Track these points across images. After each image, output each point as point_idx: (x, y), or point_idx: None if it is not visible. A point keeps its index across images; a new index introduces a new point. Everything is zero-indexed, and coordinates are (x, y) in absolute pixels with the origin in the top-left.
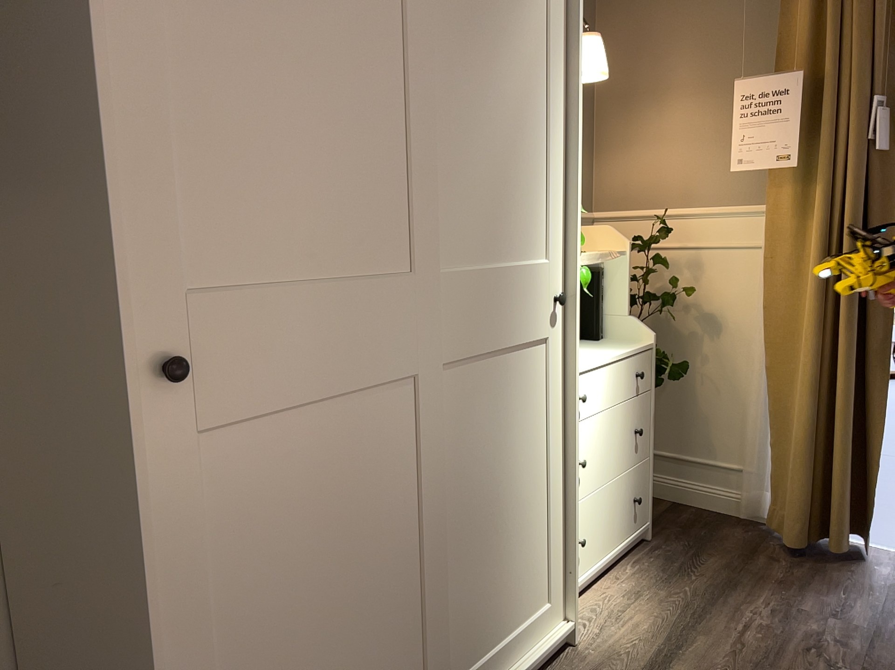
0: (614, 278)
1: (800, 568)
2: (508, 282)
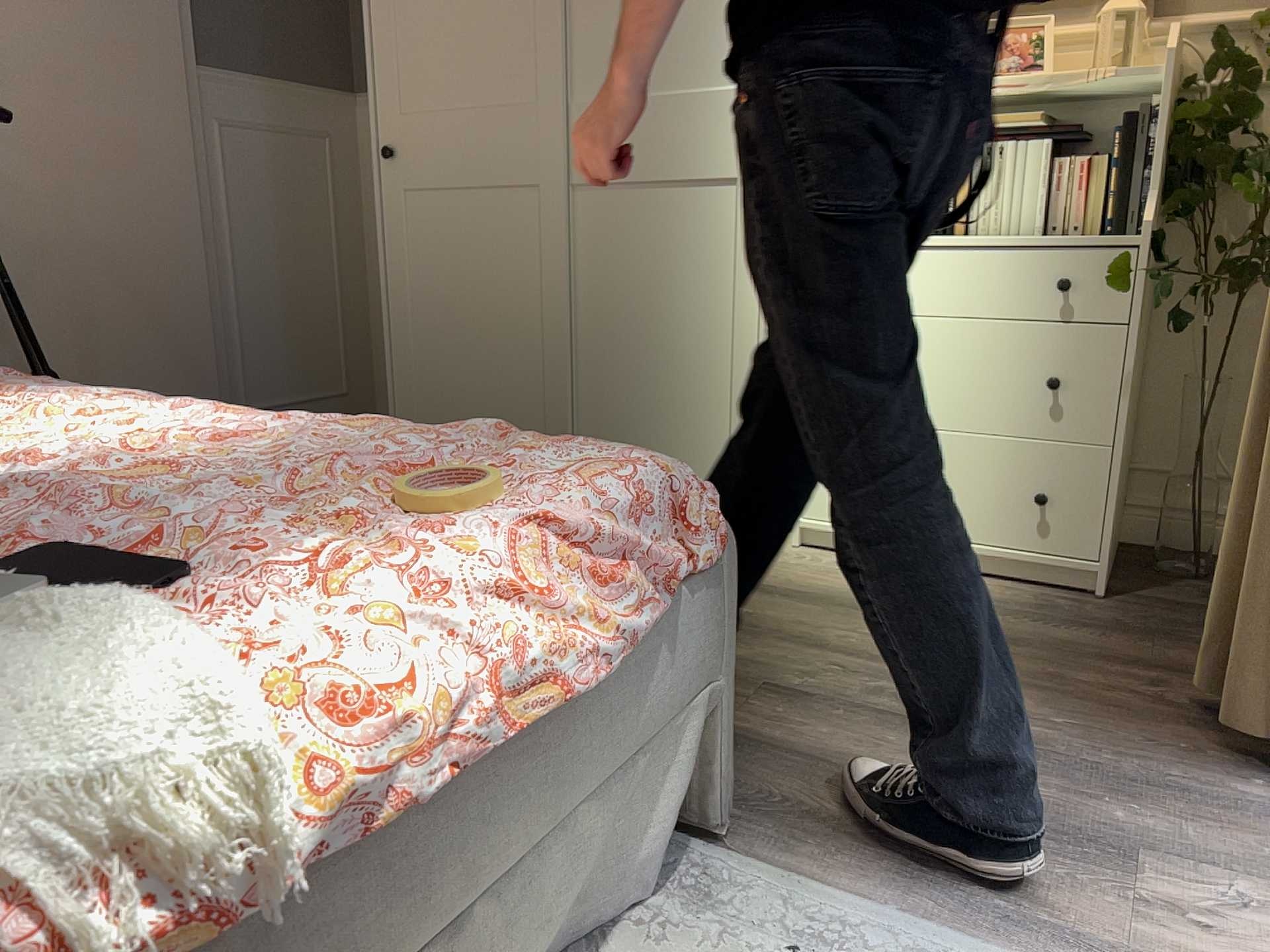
0: (1160, 122)
1: (1153, 709)
2: (664, 113)
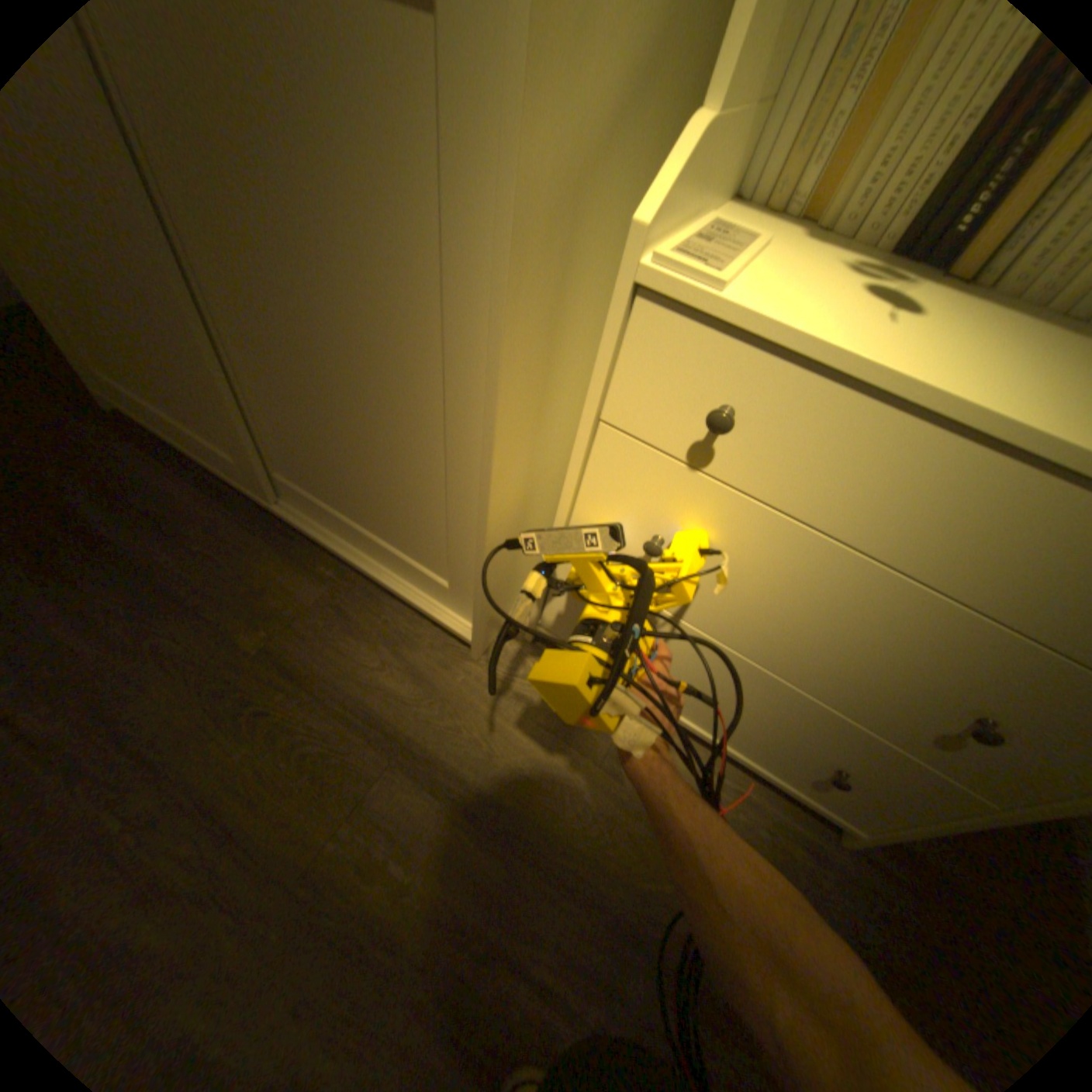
0: None
1: None
2: None
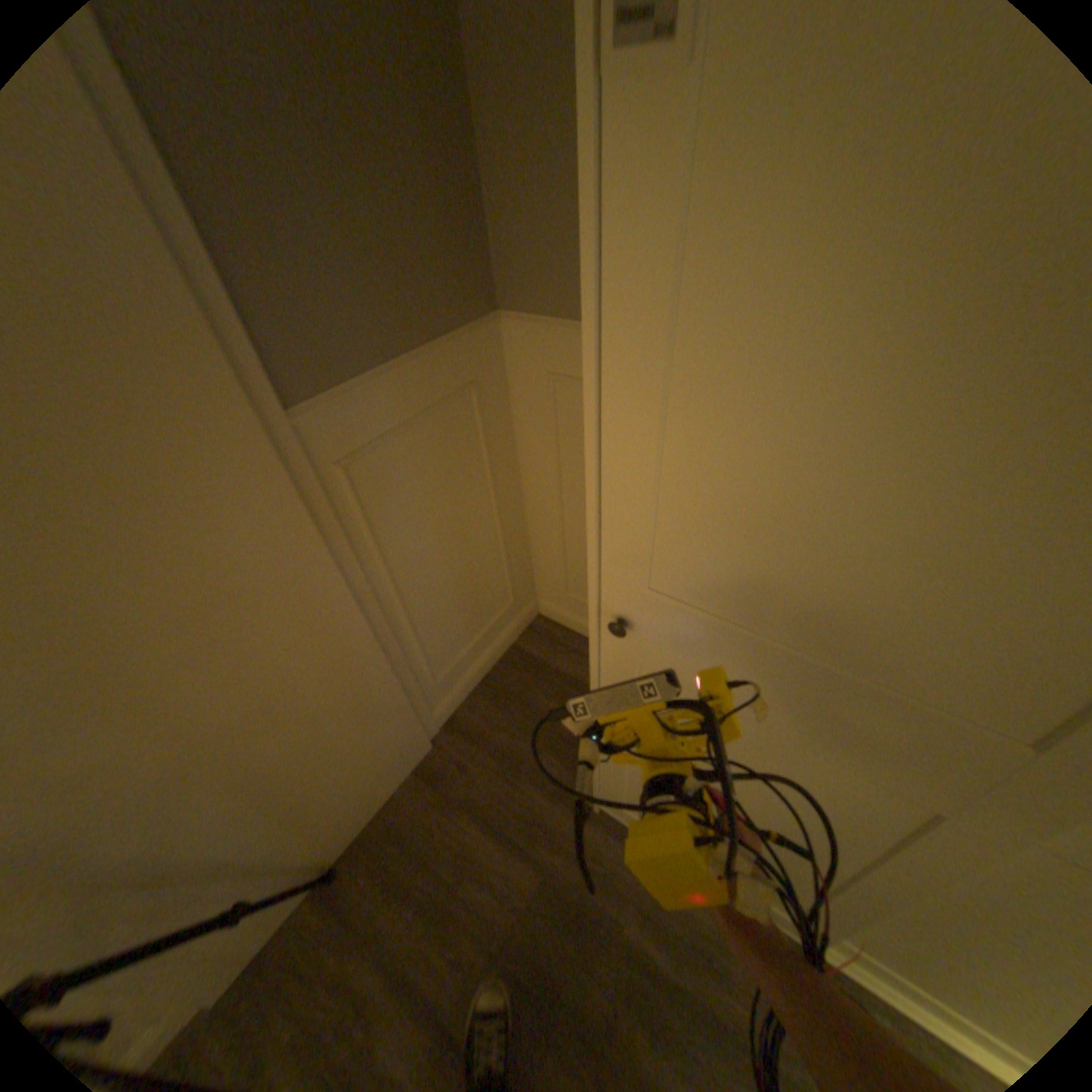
0: None
1: None
2: None
